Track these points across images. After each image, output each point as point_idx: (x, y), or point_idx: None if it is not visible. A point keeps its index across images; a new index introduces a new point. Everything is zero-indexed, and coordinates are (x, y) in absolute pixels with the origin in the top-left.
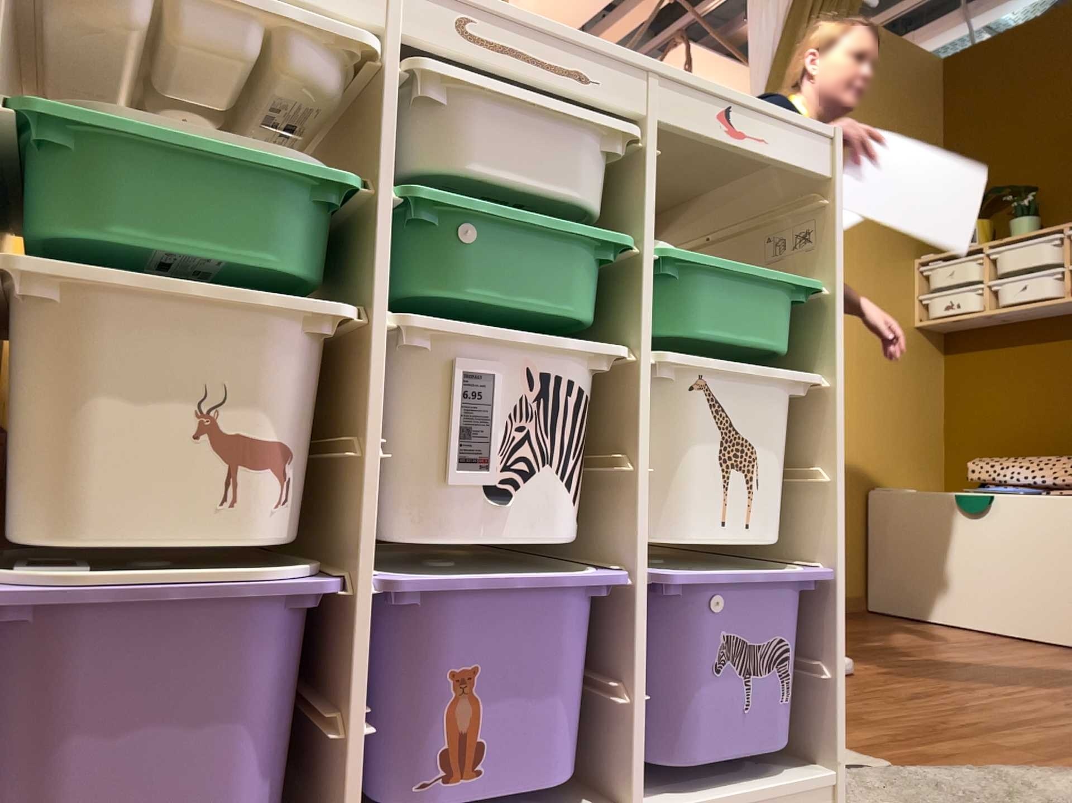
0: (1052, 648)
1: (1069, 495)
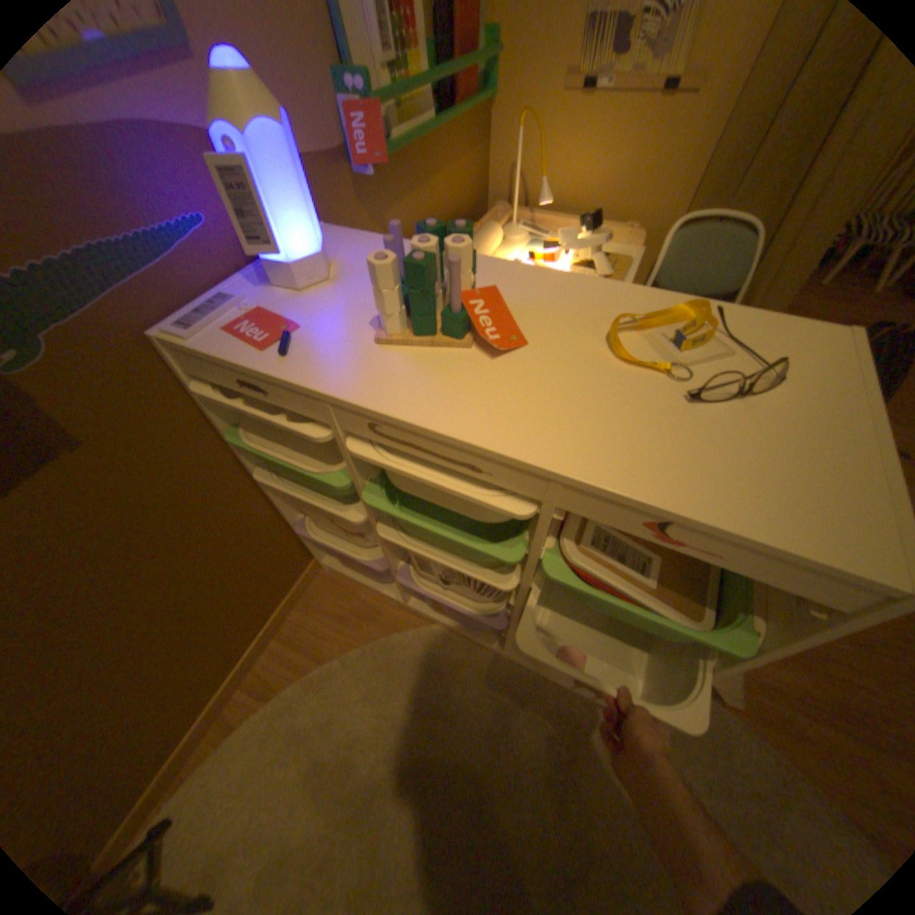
0: None
1: None
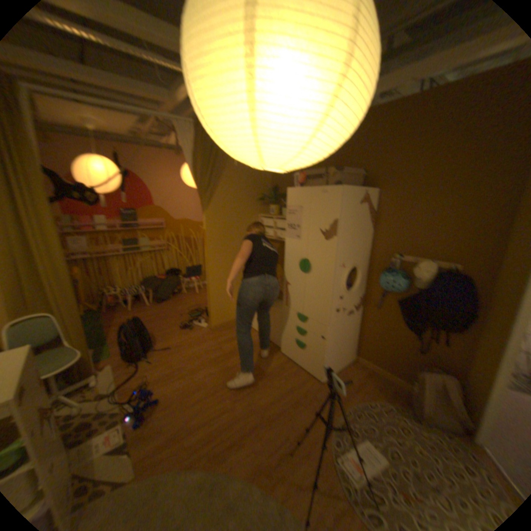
0: (272, 348)
1: (280, 310)
